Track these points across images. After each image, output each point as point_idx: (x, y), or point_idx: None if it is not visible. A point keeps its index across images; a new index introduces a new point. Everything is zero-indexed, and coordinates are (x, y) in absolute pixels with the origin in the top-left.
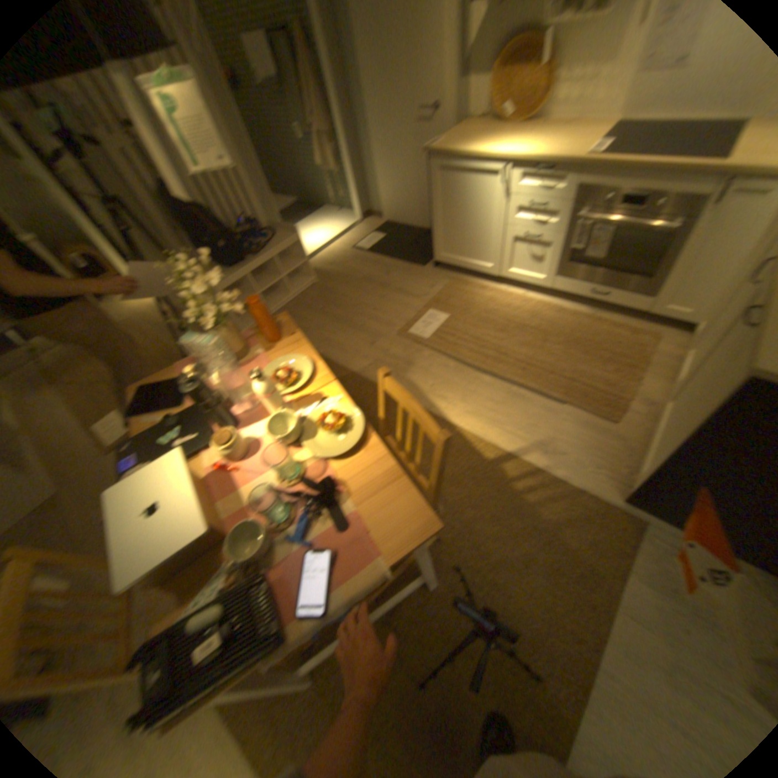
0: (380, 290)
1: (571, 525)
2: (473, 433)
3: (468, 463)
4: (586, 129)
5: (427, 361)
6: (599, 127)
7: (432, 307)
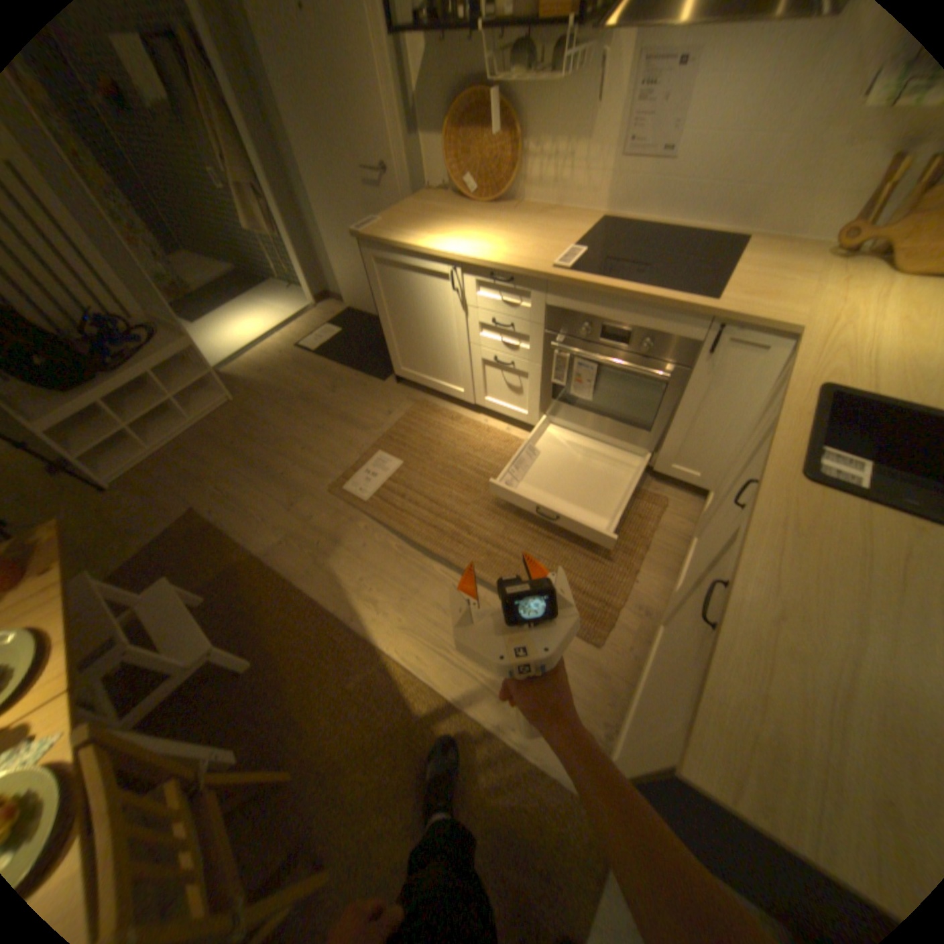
0: (315, 418)
1: (517, 841)
2: (402, 670)
3: (386, 727)
4: (561, 225)
5: (359, 540)
6: (577, 225)
7: (381, 449)
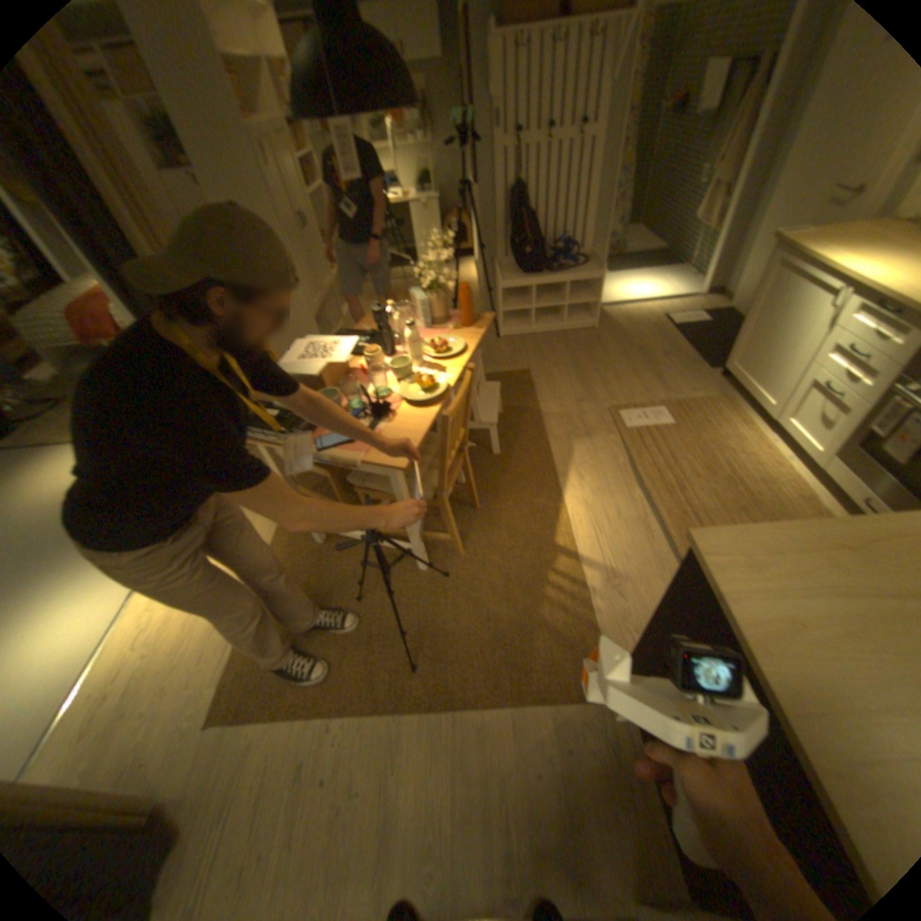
0: (637, 365)
1: (552, 636)
2: (566, 518)
3: (534, 531)
4: None
5: (602, 444)
6: None
7: (665, 406)
